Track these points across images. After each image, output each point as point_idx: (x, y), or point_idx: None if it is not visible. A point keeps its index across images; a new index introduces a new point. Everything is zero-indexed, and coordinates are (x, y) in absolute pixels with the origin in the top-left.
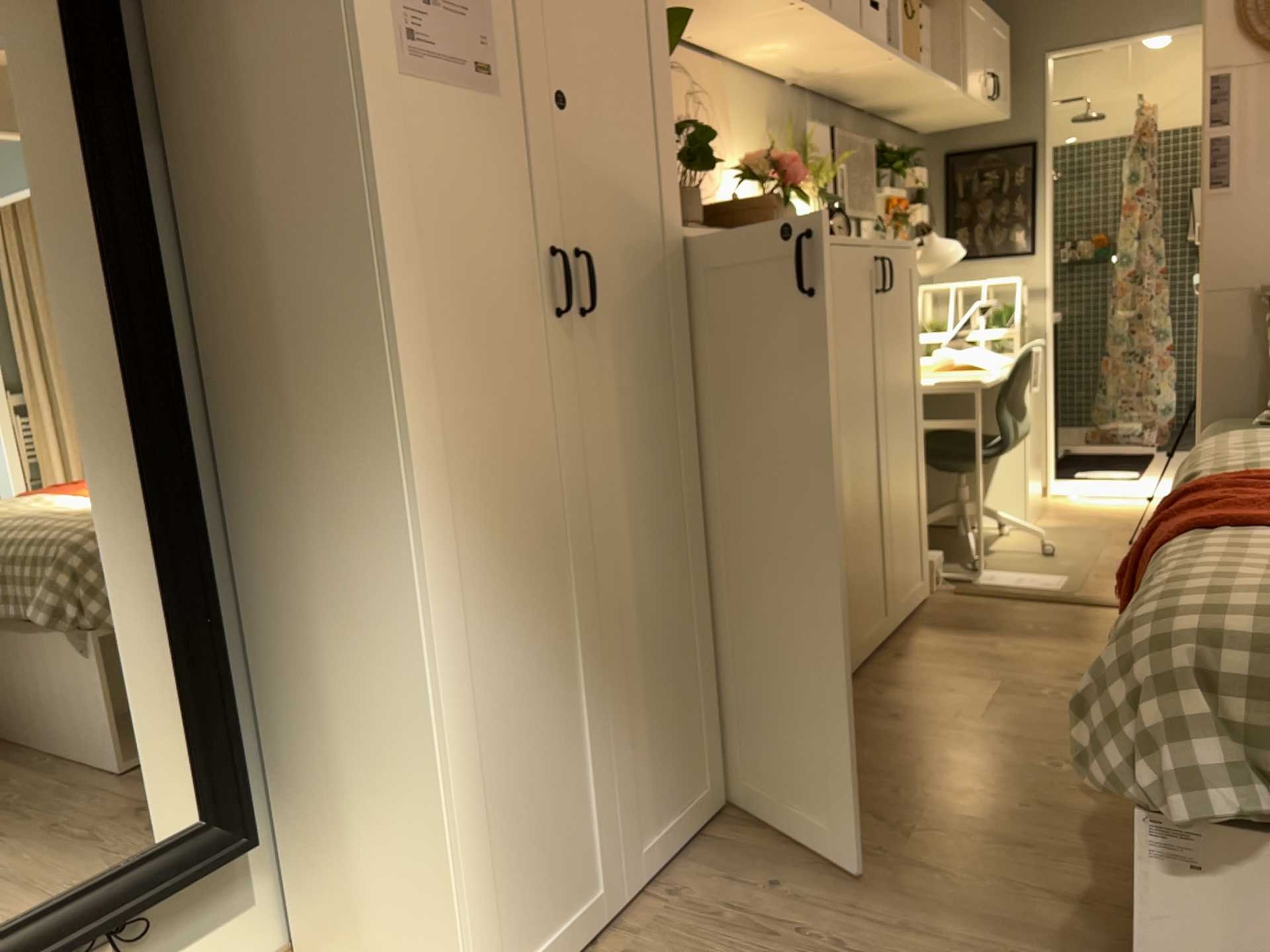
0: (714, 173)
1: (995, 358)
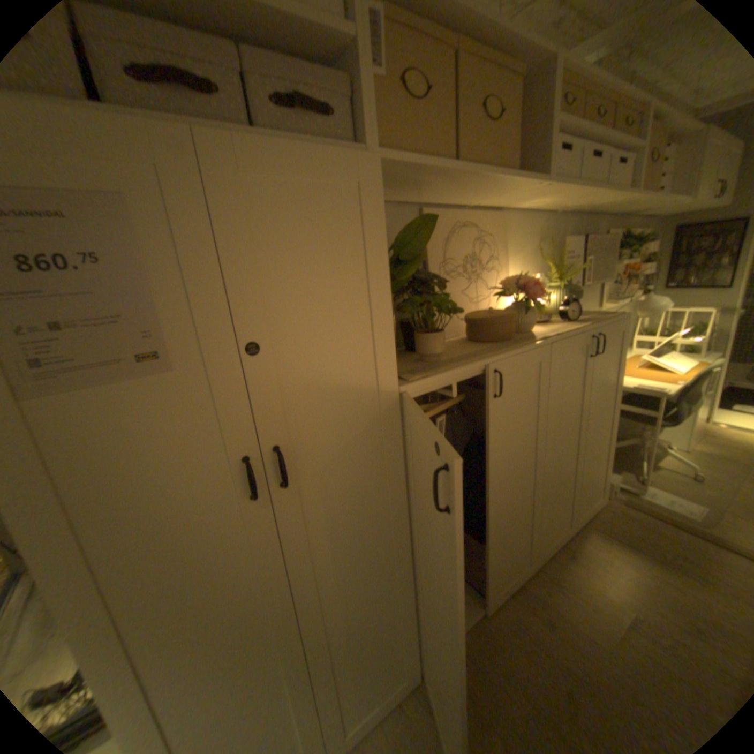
0: (485, 289)
1: (684, 363)
